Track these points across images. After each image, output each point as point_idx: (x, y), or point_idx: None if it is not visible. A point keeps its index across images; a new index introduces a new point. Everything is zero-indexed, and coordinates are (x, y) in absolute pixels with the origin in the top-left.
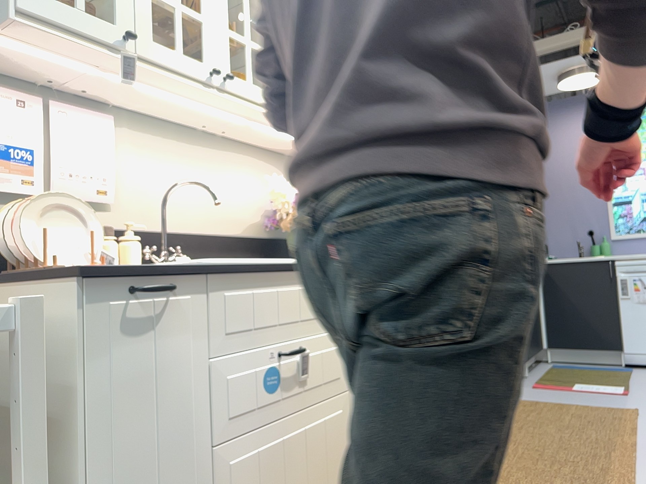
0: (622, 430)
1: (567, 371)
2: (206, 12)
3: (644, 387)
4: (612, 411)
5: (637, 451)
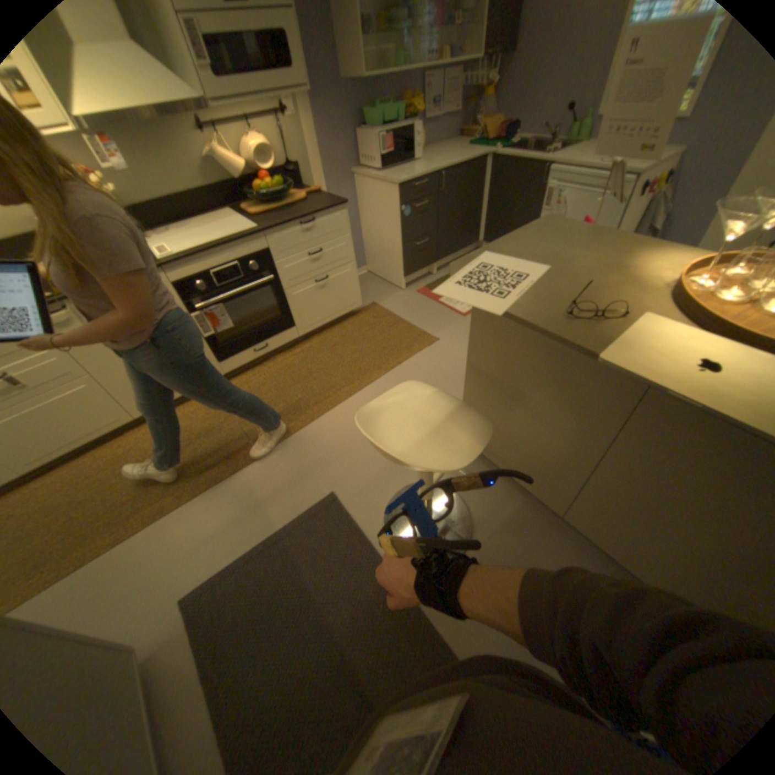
0: (388, 363)
1: None
2: None
3: None
4: (417, 338)
5: (362, 388)
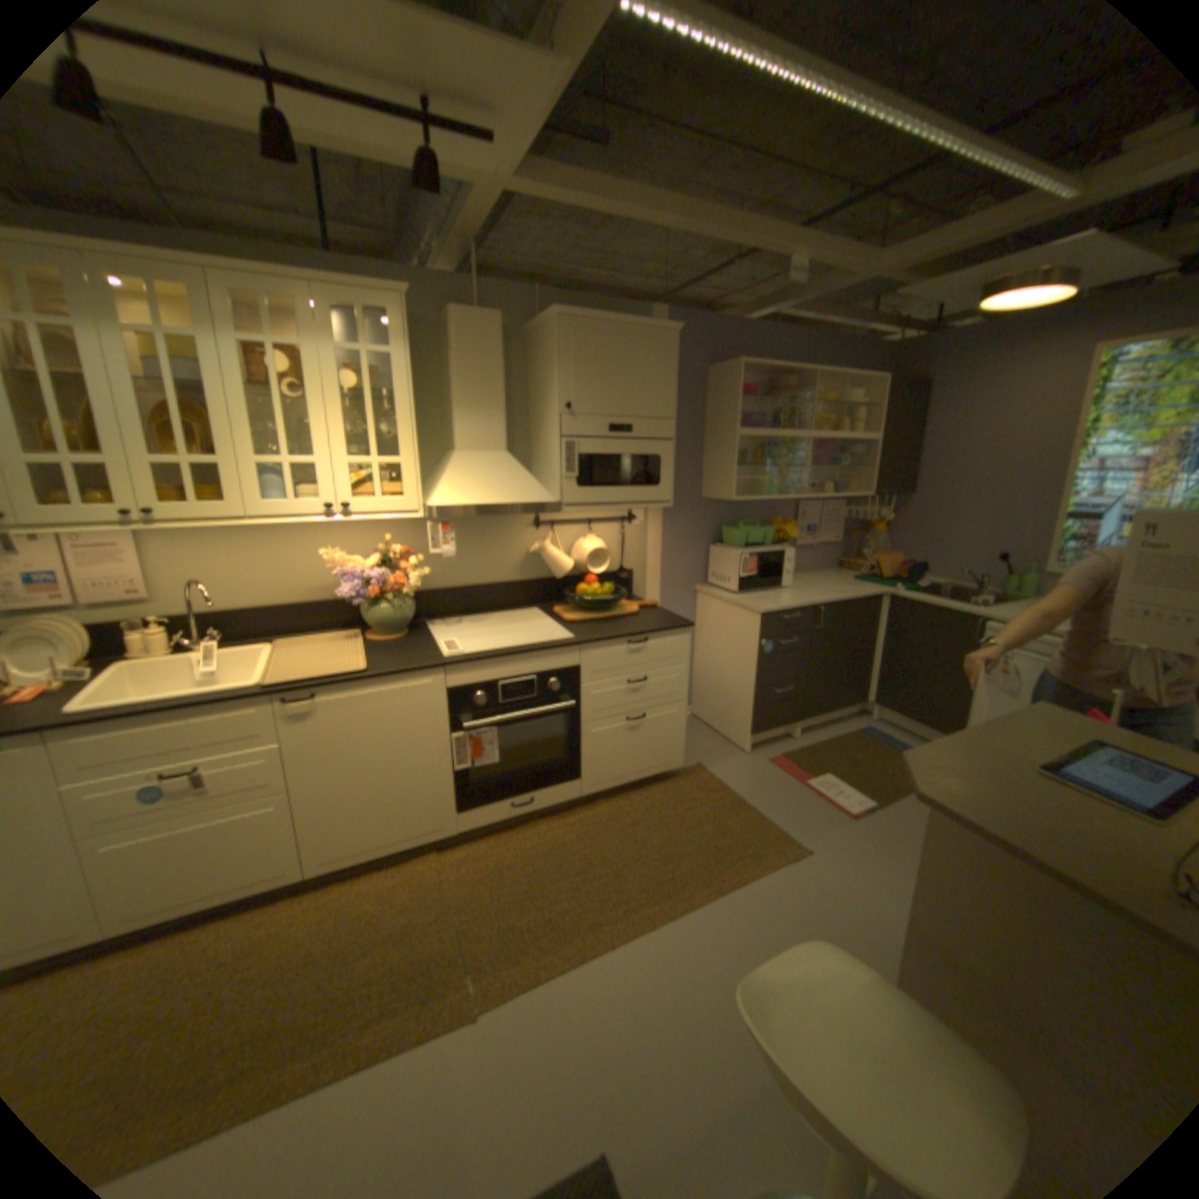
0: (723, 879)
1: (864, 746)
2: (110, 451)
3: (904, 817)
4: (775, 842)
5: (676, 918)
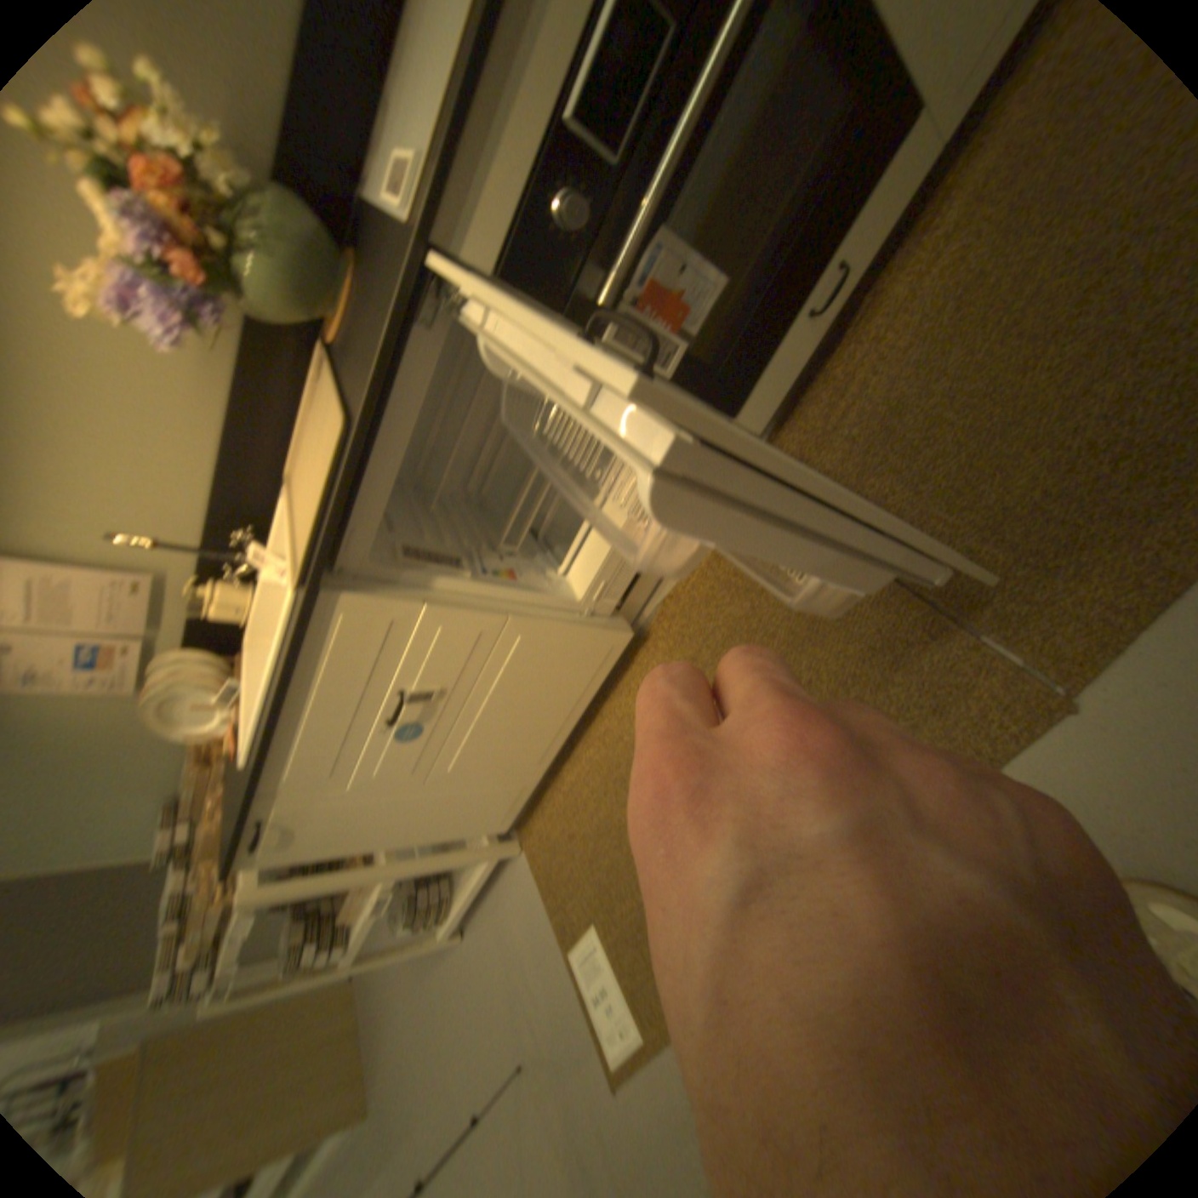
0: None
1: None
2: None
3: None
4: None
5: None
